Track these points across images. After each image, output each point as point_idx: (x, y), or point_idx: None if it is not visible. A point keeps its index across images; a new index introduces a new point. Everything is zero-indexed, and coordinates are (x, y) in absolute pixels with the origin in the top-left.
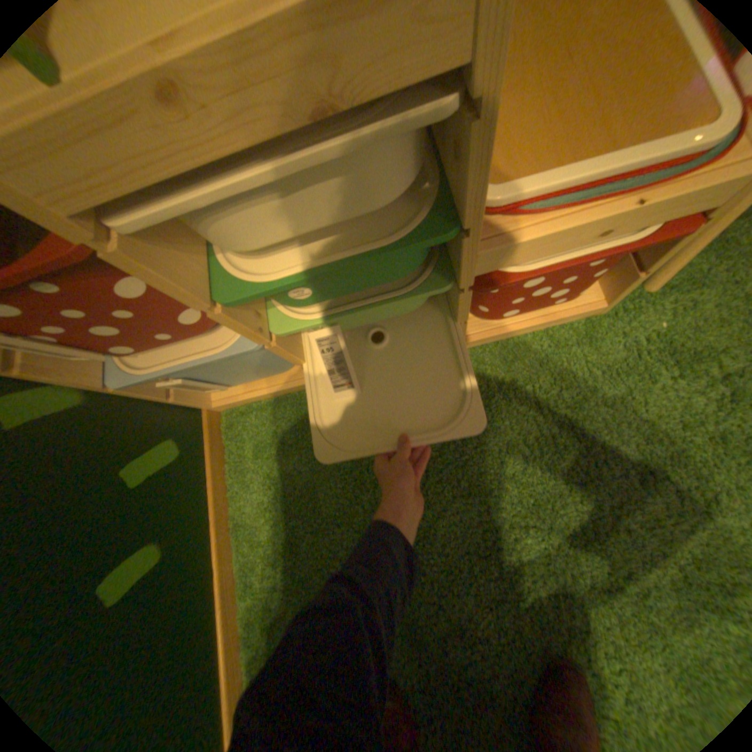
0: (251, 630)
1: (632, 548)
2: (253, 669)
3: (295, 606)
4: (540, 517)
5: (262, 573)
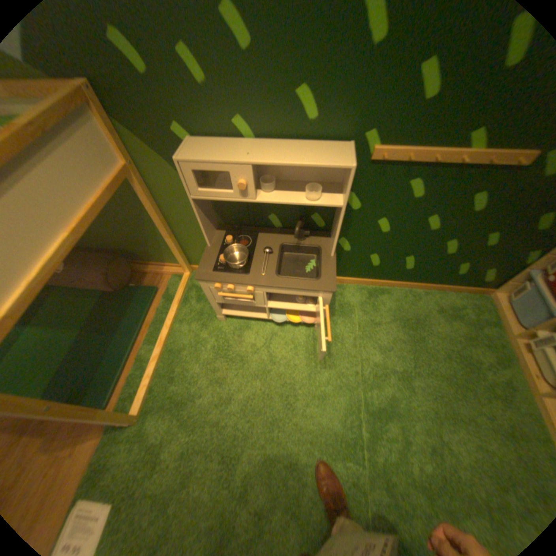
0: (413, 294)
1: (453, 431)
2: (402, 292)
3: (421, 308)
4: (461, 401)
5: (431, 300)
